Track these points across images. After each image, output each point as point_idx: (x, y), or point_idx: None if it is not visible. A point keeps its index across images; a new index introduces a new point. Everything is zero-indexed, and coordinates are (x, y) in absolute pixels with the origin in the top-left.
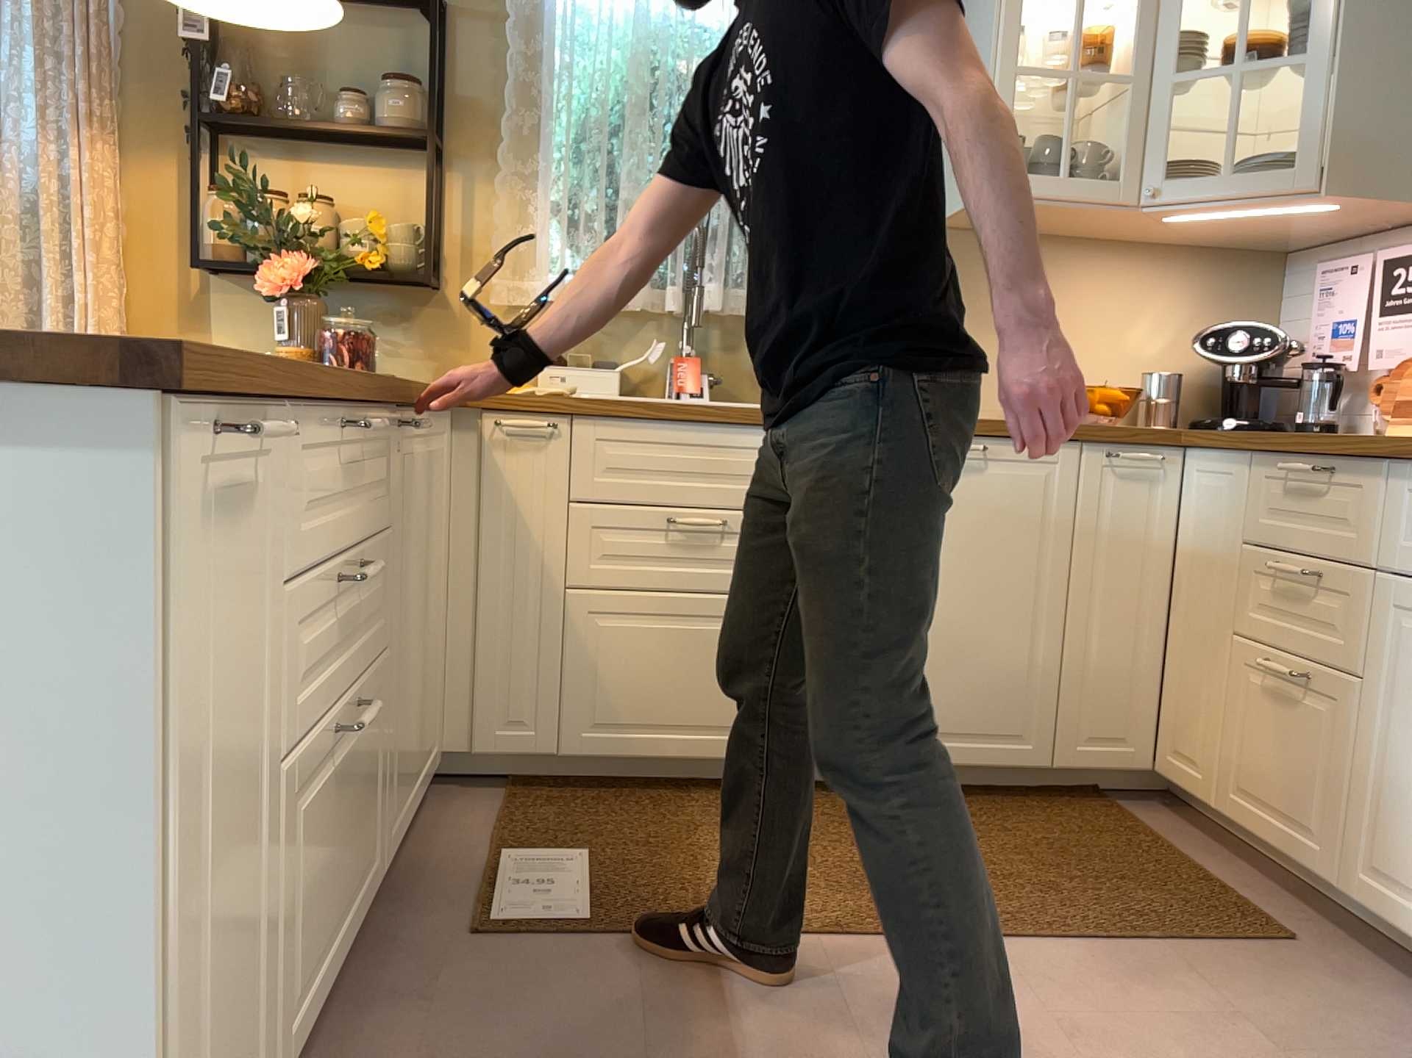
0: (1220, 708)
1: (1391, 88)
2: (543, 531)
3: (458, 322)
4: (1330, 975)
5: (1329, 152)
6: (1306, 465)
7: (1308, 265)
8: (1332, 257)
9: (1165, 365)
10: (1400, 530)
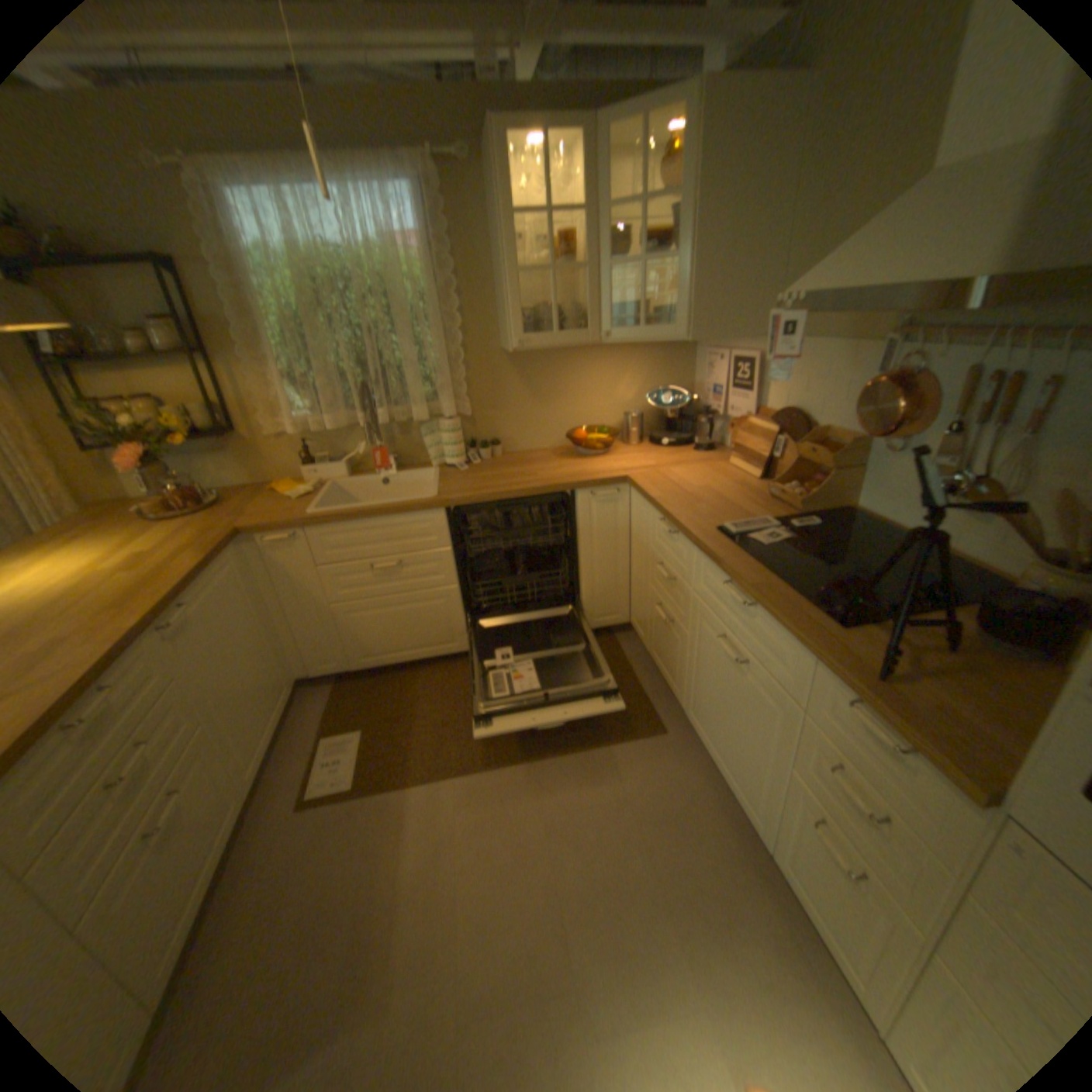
0: (646, 612)
1: (725, 272)
2: (308, 583)
3: (251, 448)
4: (674, 755)
5: (691, 318)
6: (668, 523)
7: (704, 343)
8: (714, 342)
9: (636, 405)
10: (699, 578)
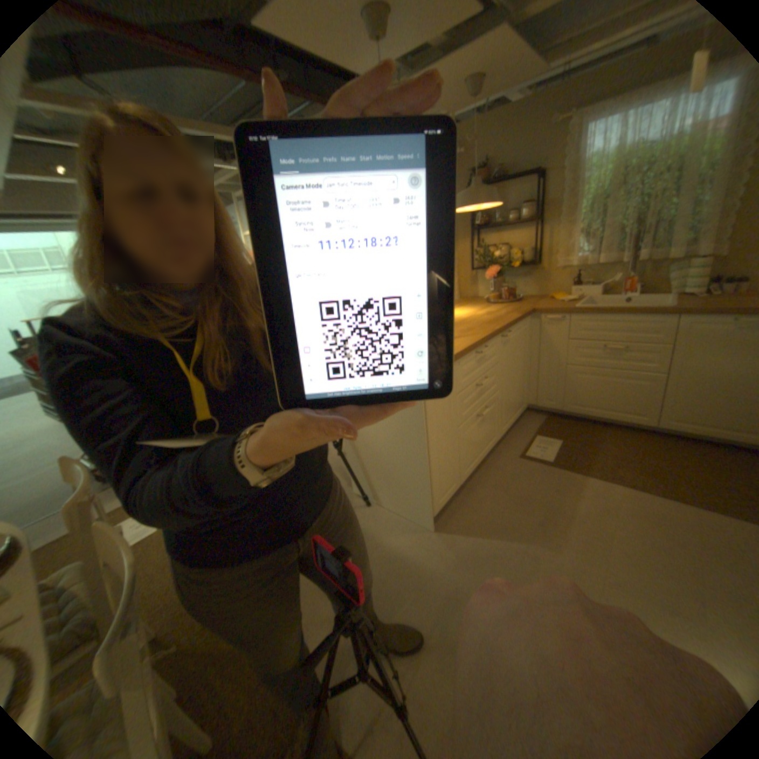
0: None
1: None
2: (561, 347)
3: (547, 272)
4: None
5: None
6: None
7: None
8: None
9: None
10: None
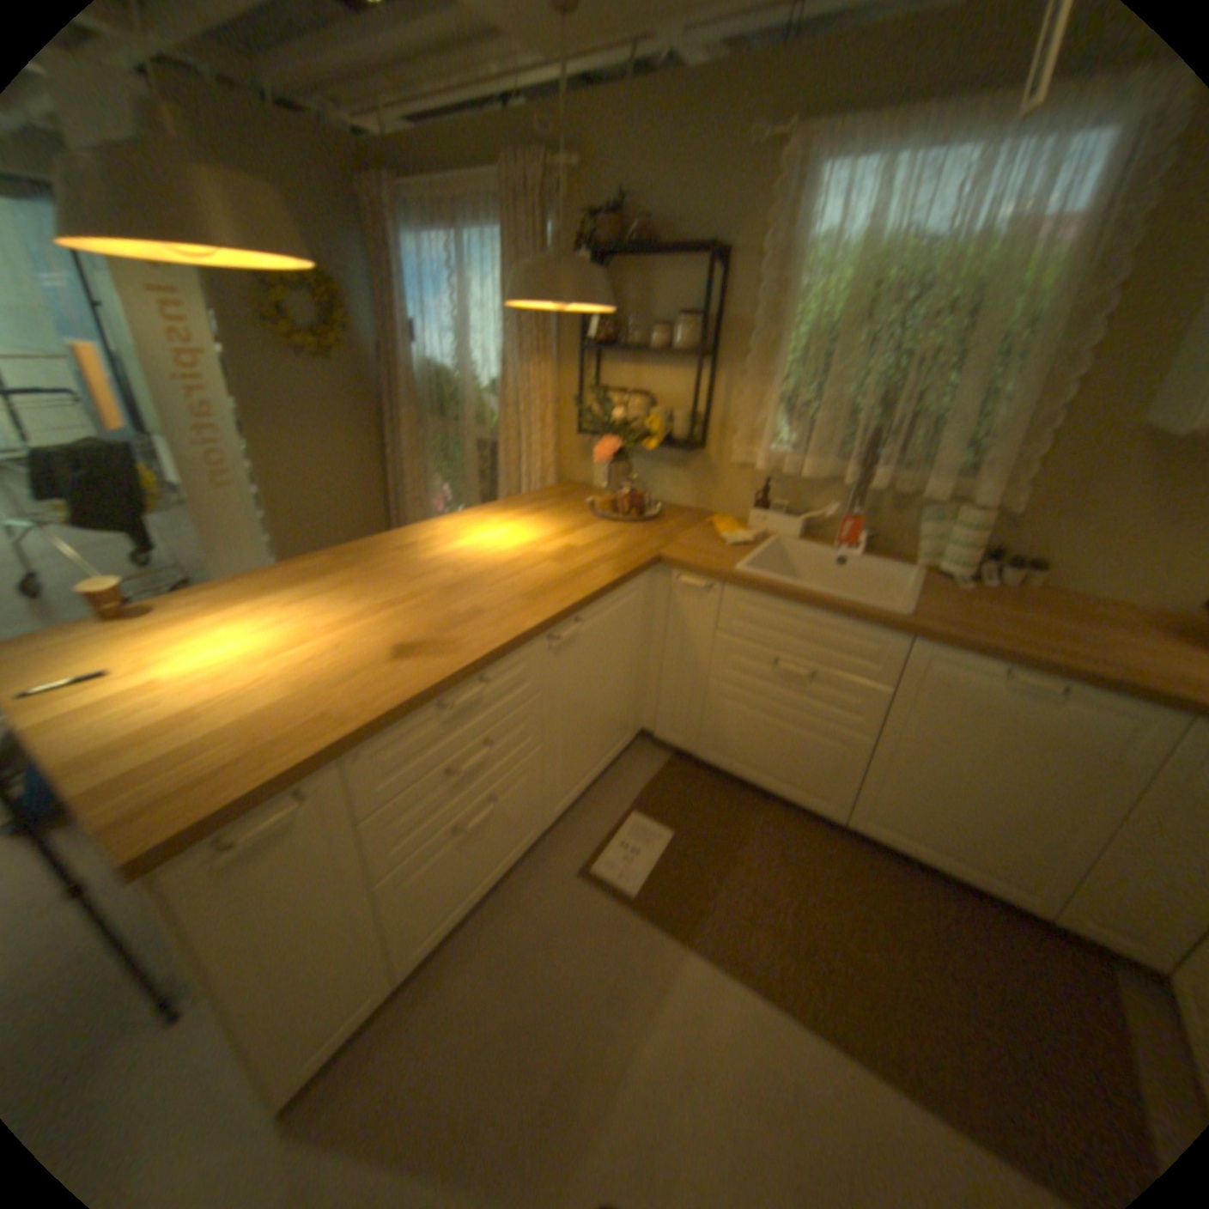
0: None
1: None
2: (699, 644)
3: (711, 471)
4: None
5: None
6: None
7: None
8: None
9: None
10: None
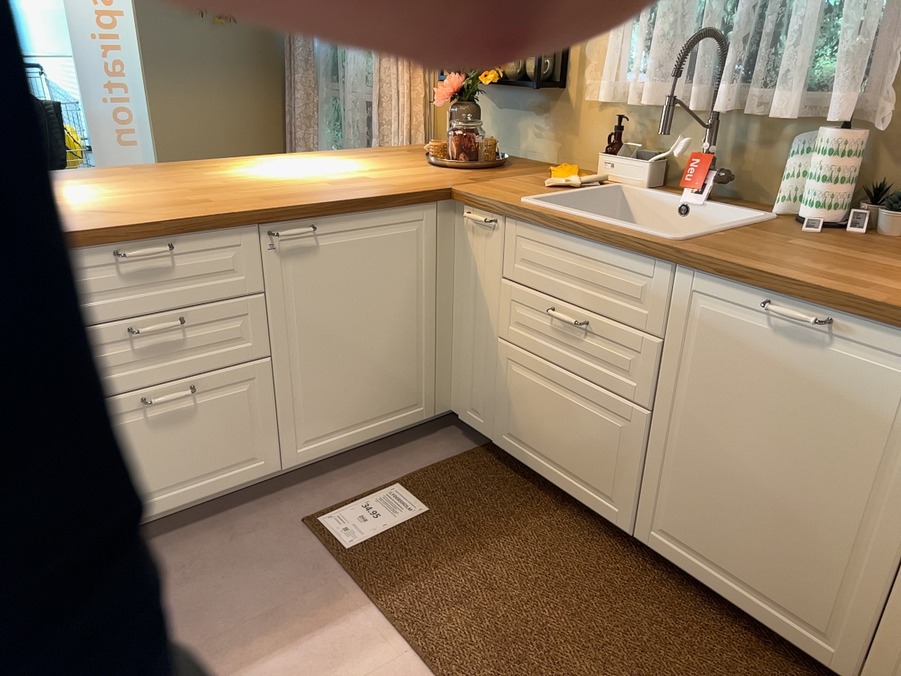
0: None
1: None
2: (490, 293)
3: (571, 115)
4: None
5: None
6: None
7: None
8: None
9: None
10: None
